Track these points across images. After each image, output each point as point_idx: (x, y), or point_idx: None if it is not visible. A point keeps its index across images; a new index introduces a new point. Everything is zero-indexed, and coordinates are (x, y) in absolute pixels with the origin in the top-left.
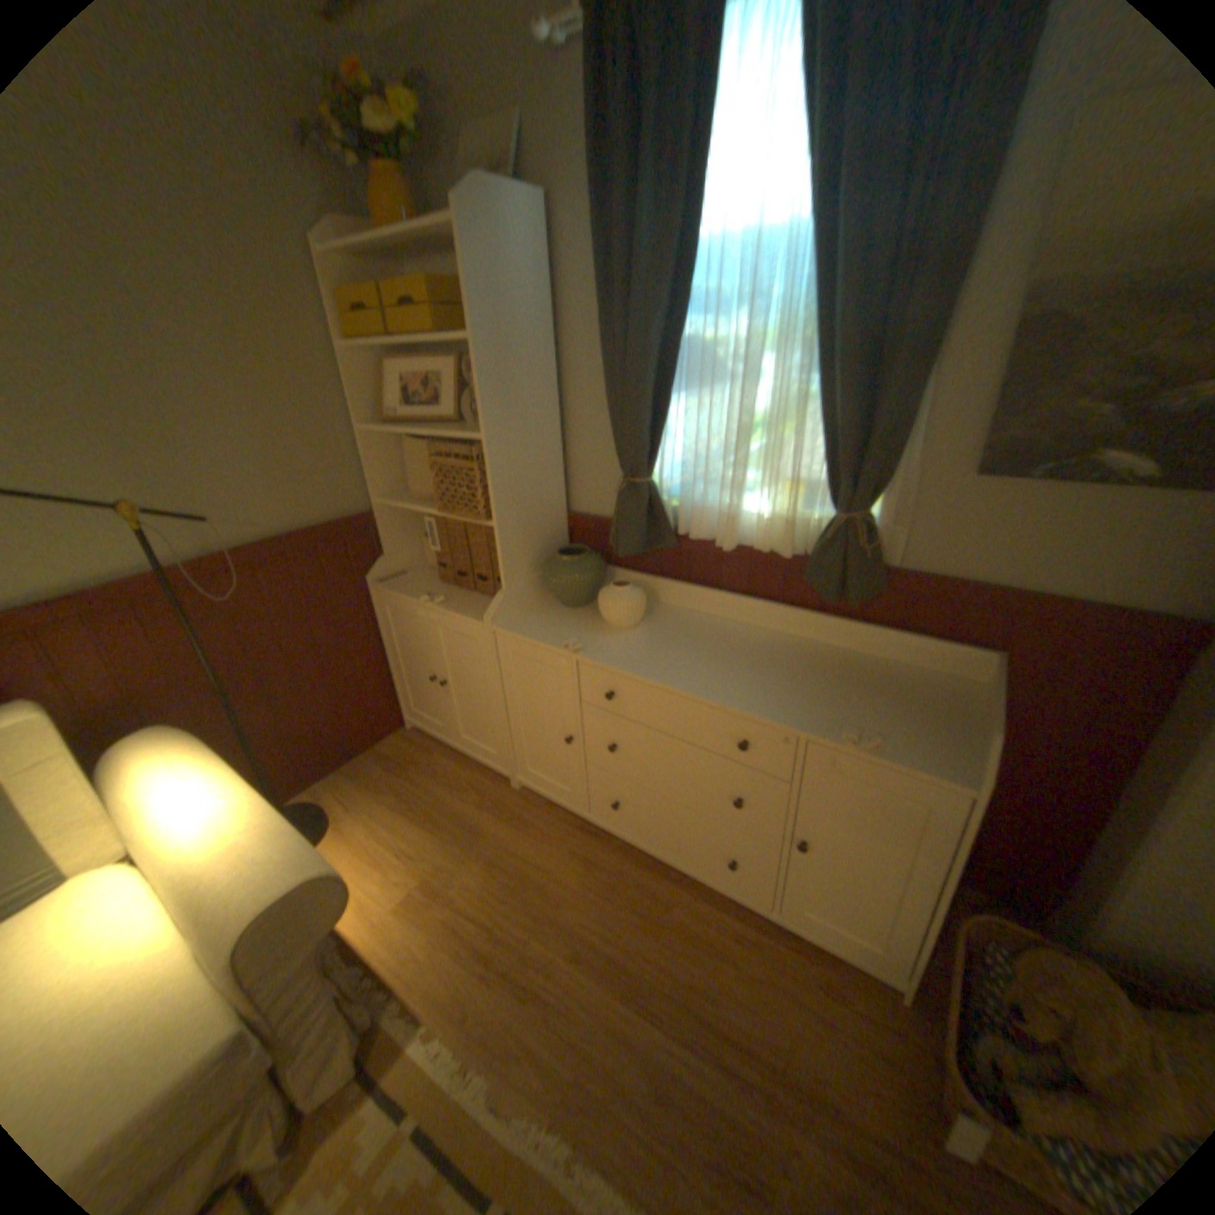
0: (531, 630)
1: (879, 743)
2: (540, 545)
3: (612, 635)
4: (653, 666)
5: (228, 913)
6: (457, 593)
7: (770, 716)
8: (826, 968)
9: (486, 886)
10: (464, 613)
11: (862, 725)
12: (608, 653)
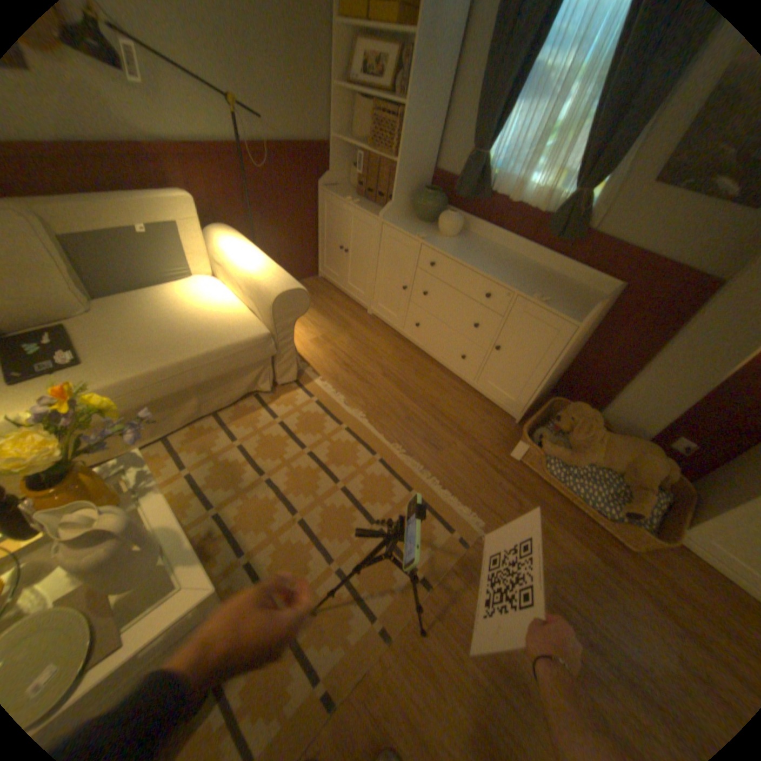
0: (401, 227)
1: (547, 300)
2: (416, 184)
3: (440, 238)
4: (457, 254)
5: (272, 290)
6: (364, 203)
7: (504, 283)
8: (488, 406)
9: (350, 344)
10: (368, 212)
11: (544, 295)
12: (437, 245)
